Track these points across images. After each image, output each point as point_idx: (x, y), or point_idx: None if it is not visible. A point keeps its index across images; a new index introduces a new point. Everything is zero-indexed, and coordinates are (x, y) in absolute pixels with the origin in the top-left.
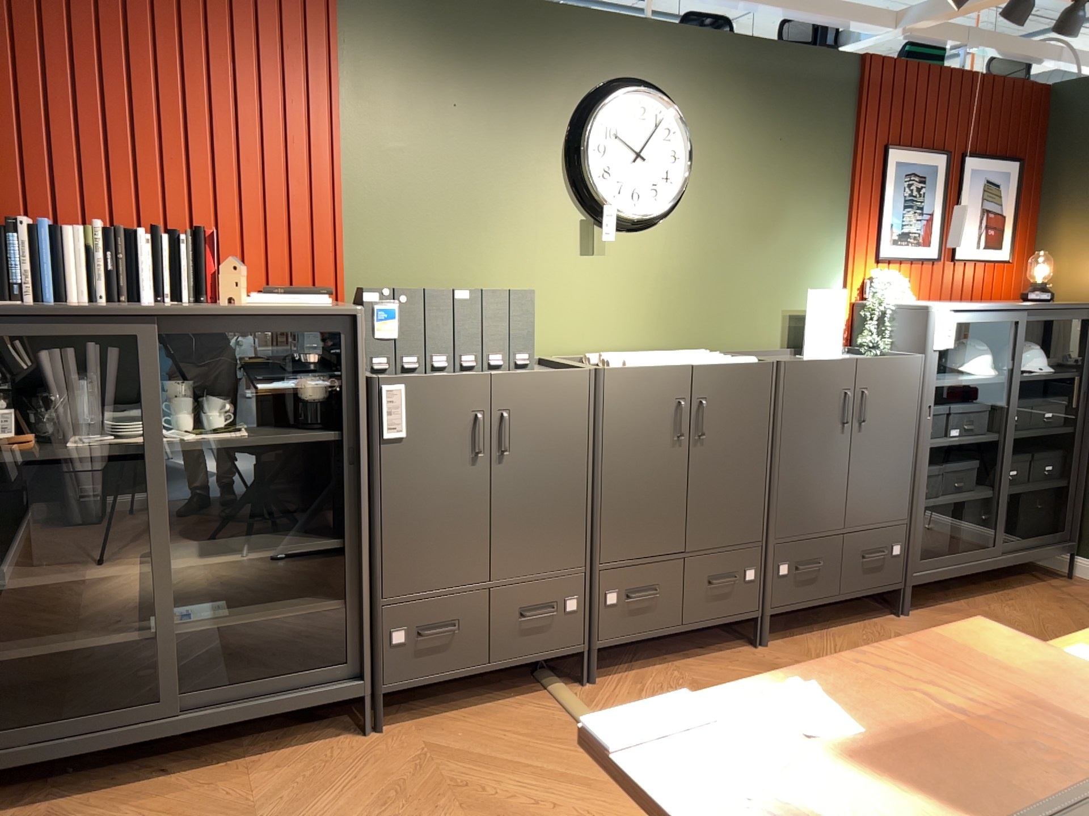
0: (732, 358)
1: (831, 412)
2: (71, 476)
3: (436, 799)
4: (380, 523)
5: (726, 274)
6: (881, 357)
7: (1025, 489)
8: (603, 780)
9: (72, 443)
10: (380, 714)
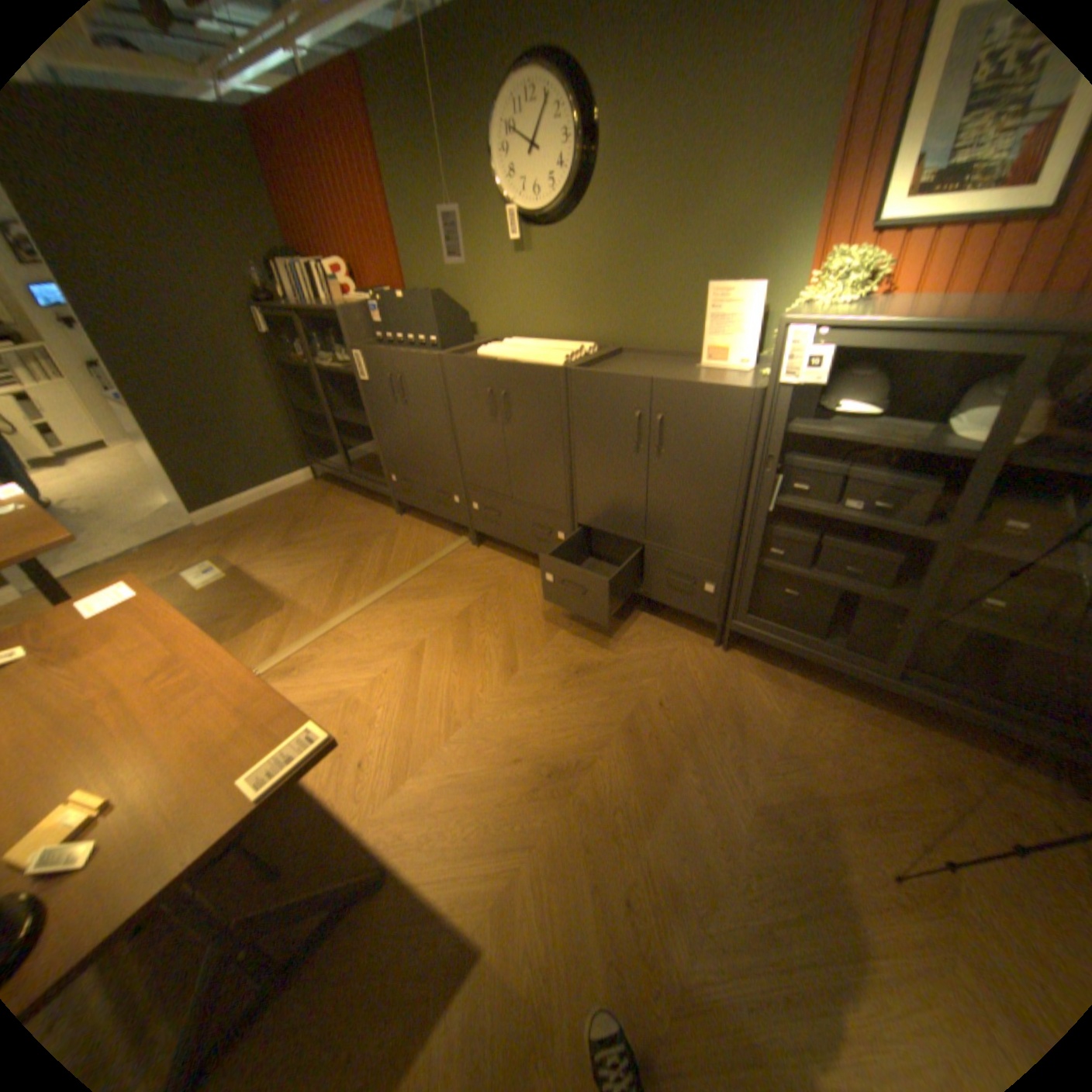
0: (546, 358)
1: (621, 429)
2: (315, 374)
3: (359, 545)
4: (374, 422)
5: (640, 264)
6: (691, 380)
7: (1003, 633)
8: (388, 577)
9: (310, 361)
10: (398, 508)
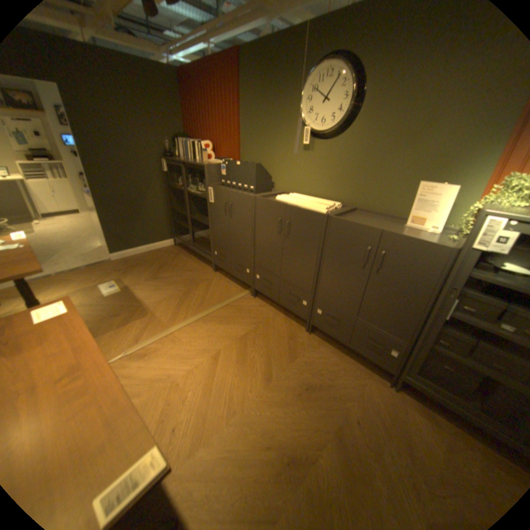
0: (315, 207)
1: (356, 254)
2: (185, 194)
3: (192, 284)
4: (212, 223)
5: (376, 165)
6: (408, 235)
7: None
8: (204, 306)
9: (185, 187)
10: (215, 268)
